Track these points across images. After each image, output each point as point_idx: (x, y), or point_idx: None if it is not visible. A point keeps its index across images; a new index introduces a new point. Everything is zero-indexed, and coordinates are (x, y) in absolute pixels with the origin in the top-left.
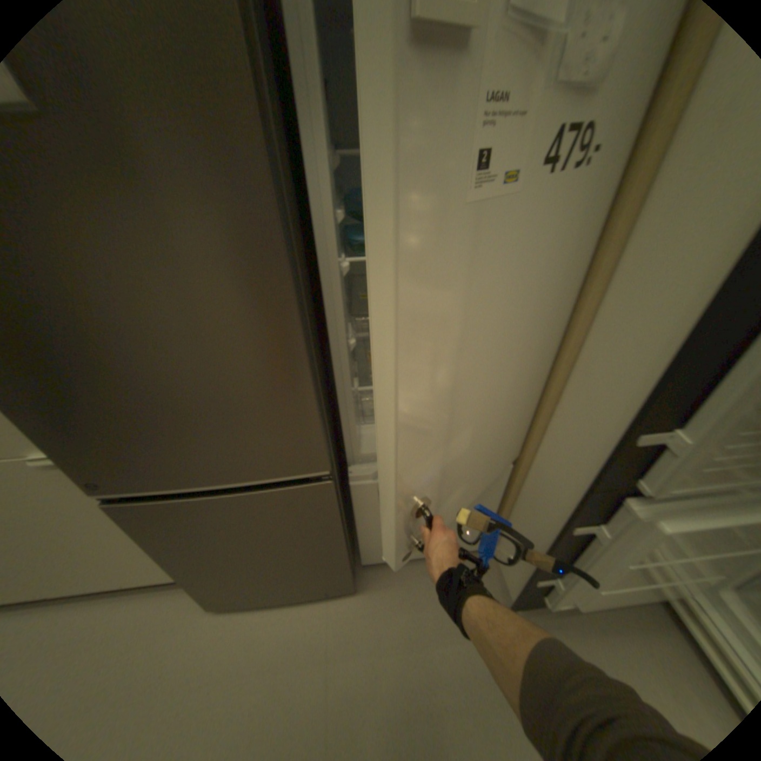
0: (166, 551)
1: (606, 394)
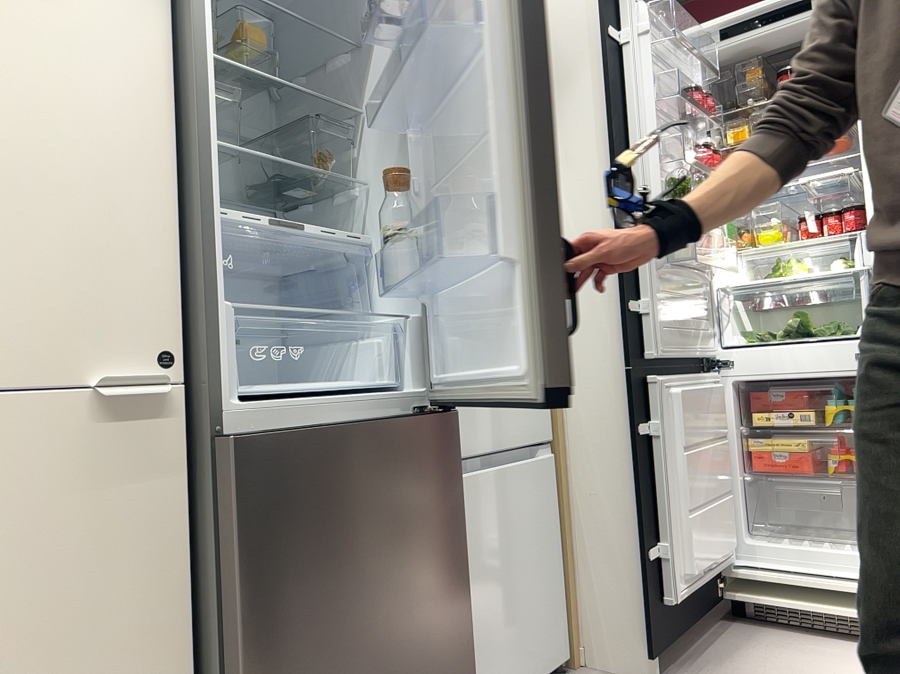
0: (268, 595)
1: (593, 313)
